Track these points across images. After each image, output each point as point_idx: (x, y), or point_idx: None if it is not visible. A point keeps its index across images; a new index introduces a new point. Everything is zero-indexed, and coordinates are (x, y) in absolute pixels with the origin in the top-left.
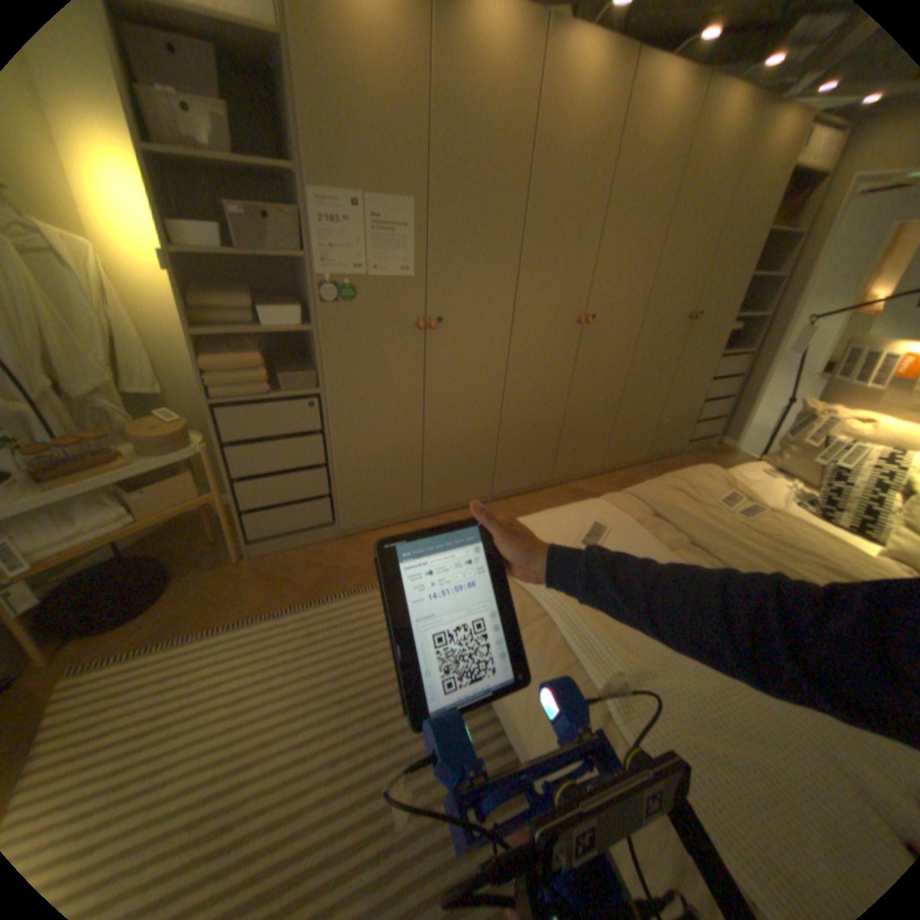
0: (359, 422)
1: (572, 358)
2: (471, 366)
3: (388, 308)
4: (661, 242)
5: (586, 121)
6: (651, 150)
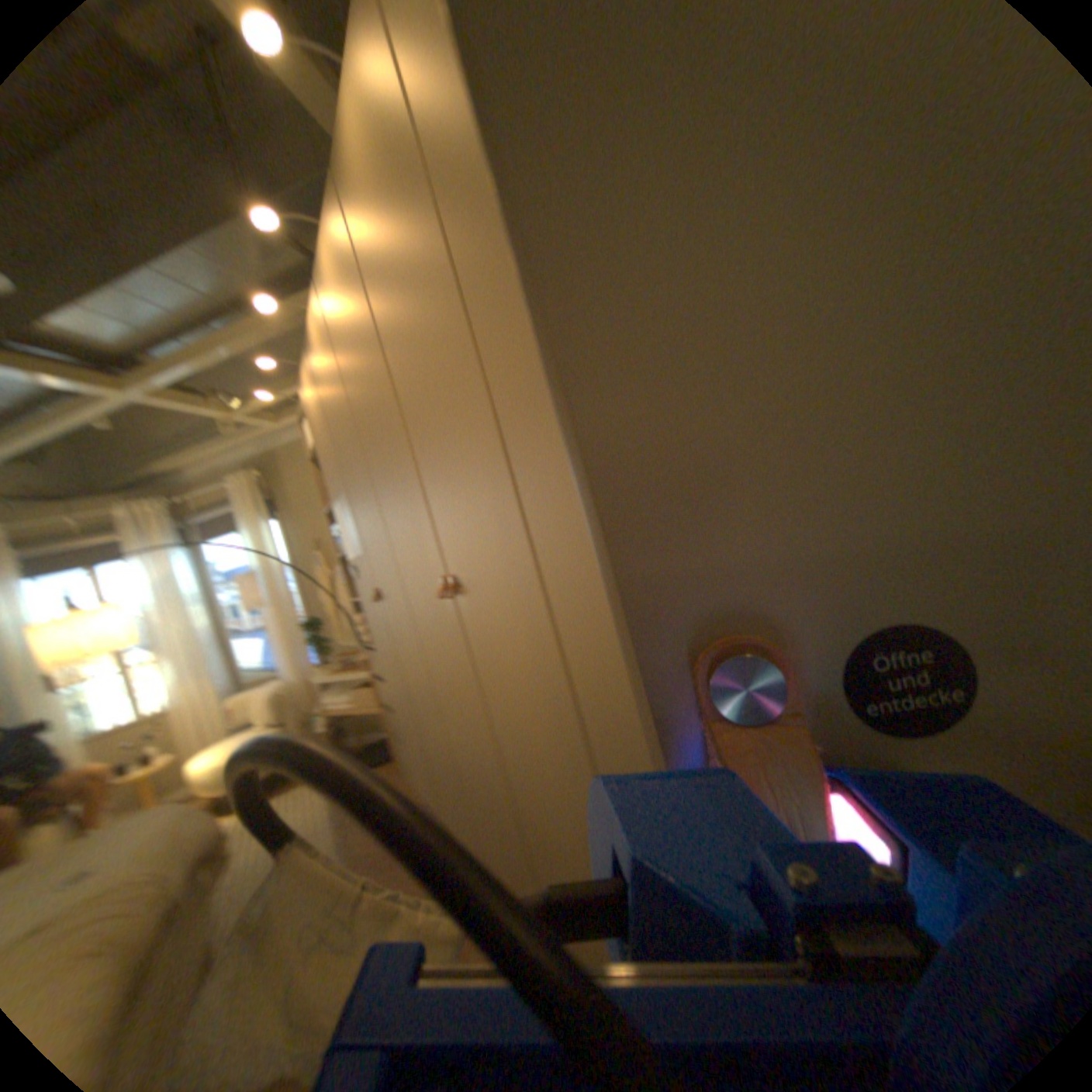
0: (386, 682)
1: (463, 661)
2: (402, 644)
3: (362, 579)
4: (465, 349)
5: (342, 312)
6: (377, 228)
